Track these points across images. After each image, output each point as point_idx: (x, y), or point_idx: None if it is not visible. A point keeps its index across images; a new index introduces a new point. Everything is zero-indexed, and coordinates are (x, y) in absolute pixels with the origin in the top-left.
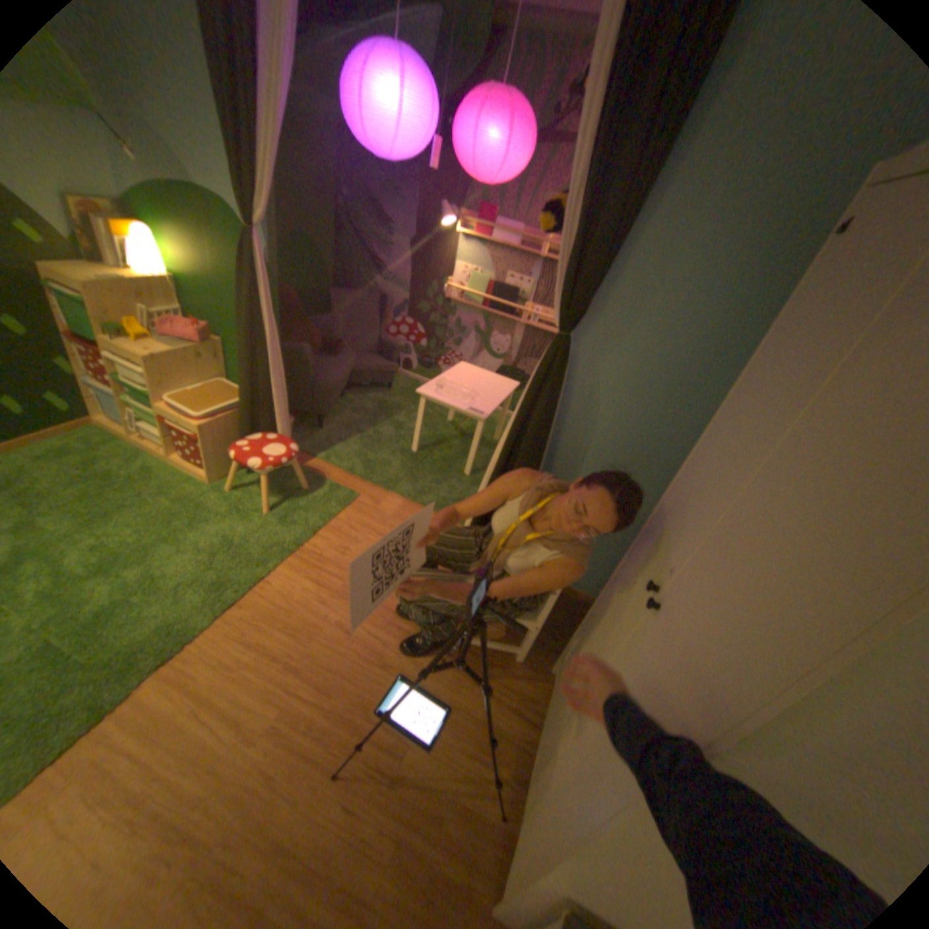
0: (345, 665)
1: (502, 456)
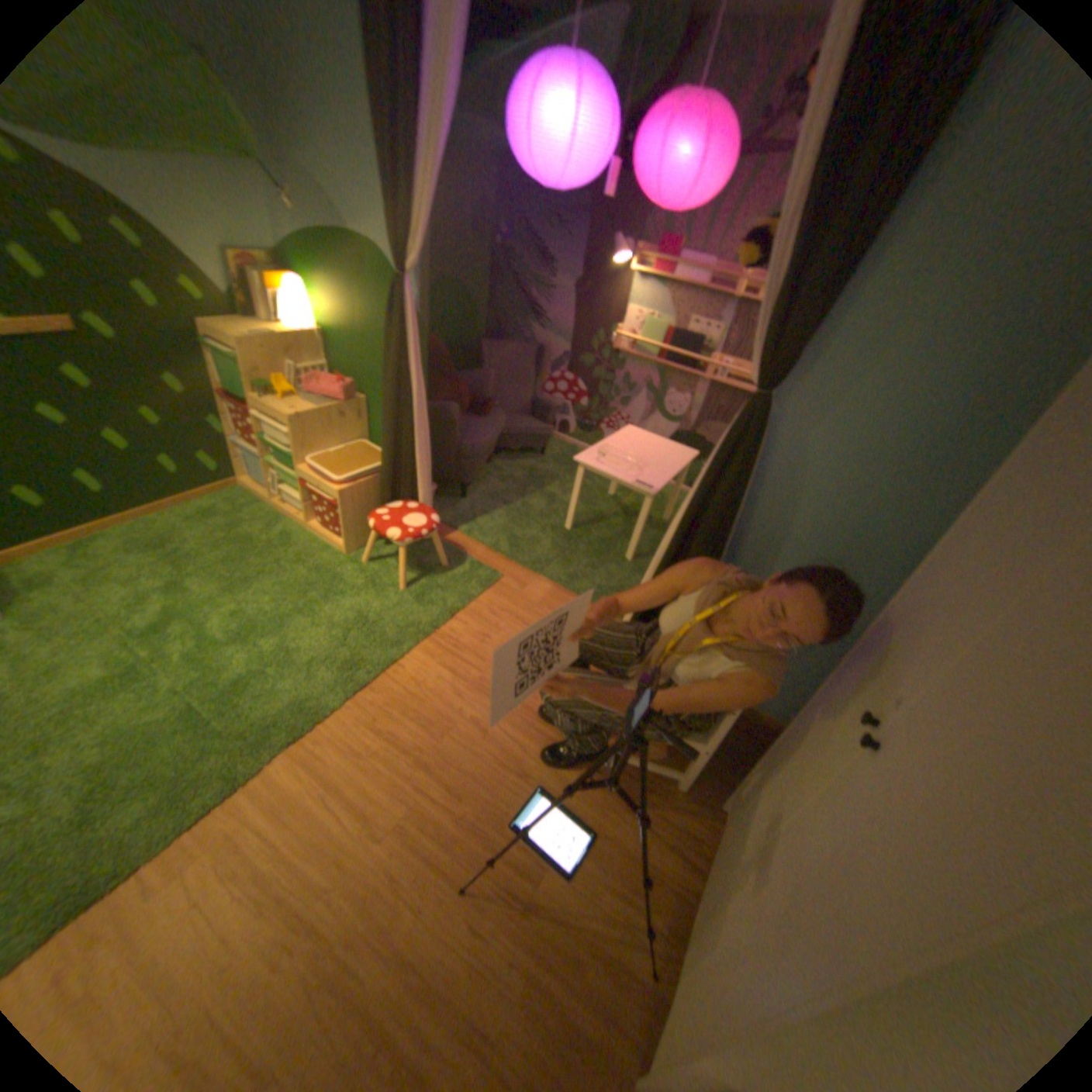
0: (480, 768)
1: (675, 541)
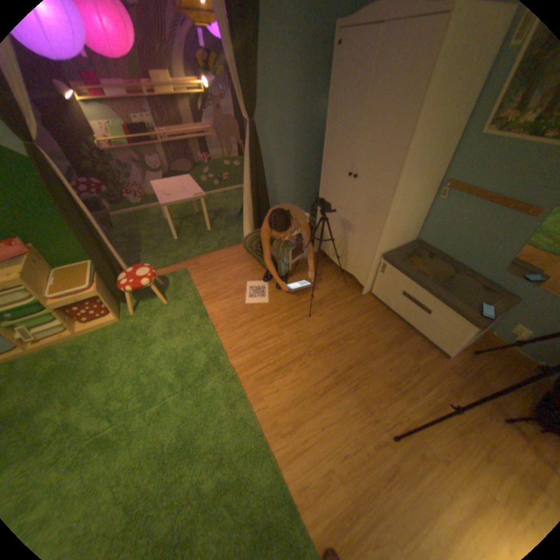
0: (270, 301)
1: (253, 189)
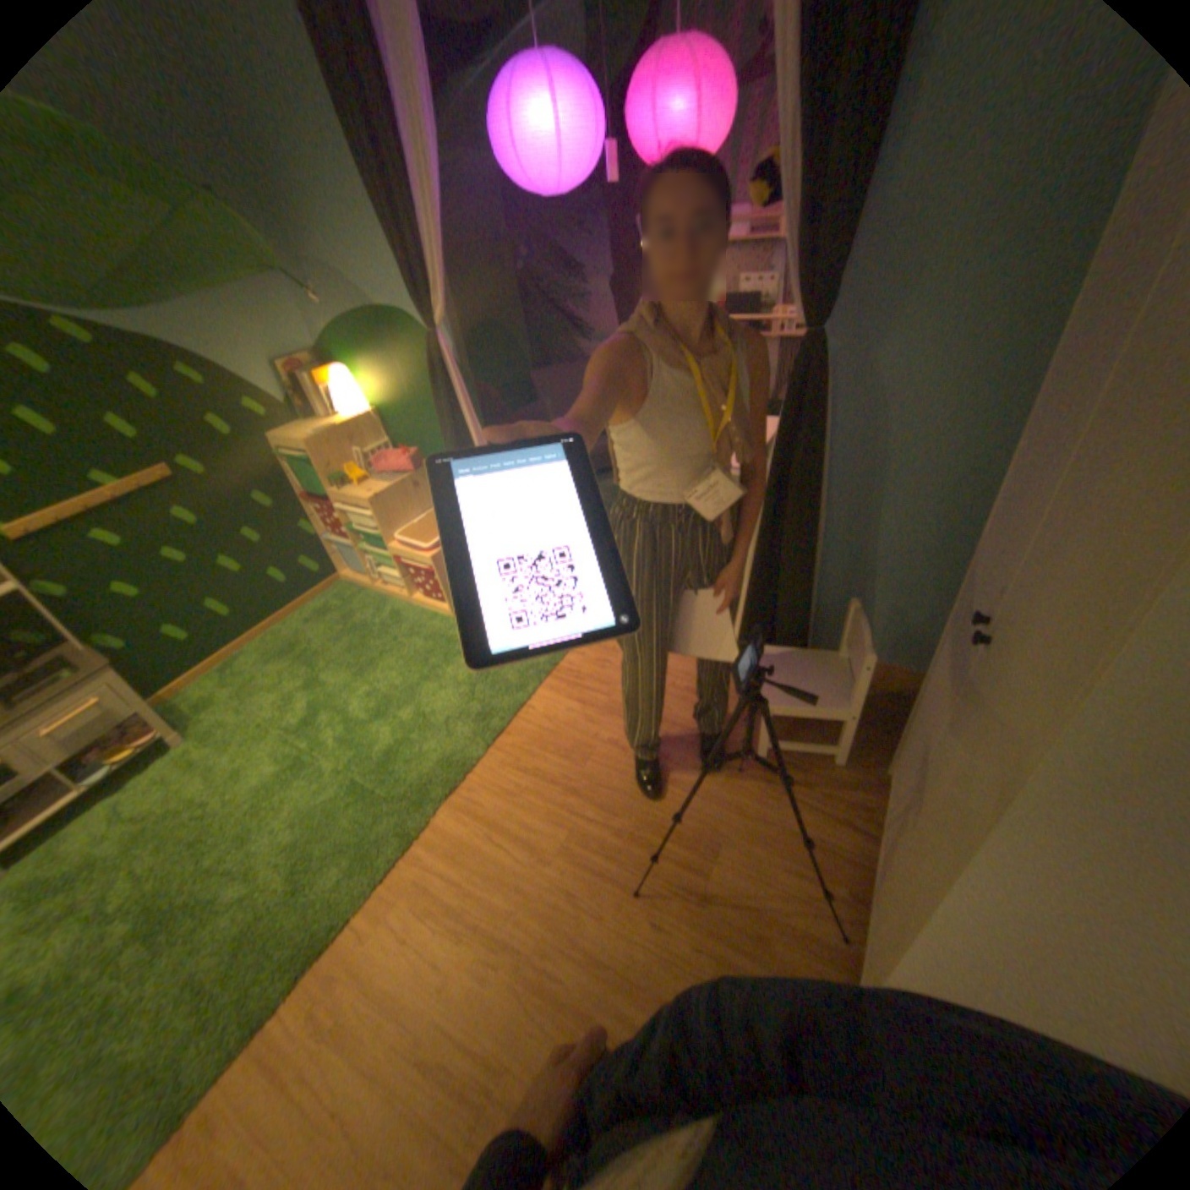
0: (627, 783)
1: (765, 511)
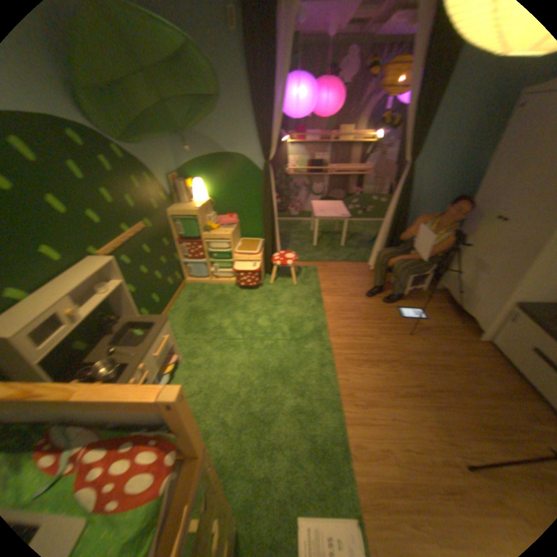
0: (378, 311)
1: (395, 217)
